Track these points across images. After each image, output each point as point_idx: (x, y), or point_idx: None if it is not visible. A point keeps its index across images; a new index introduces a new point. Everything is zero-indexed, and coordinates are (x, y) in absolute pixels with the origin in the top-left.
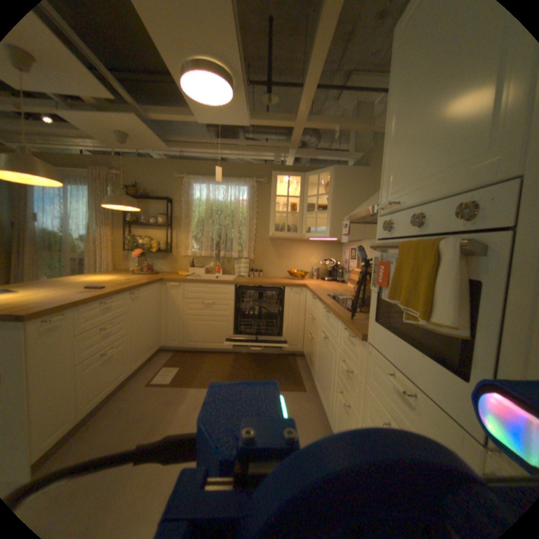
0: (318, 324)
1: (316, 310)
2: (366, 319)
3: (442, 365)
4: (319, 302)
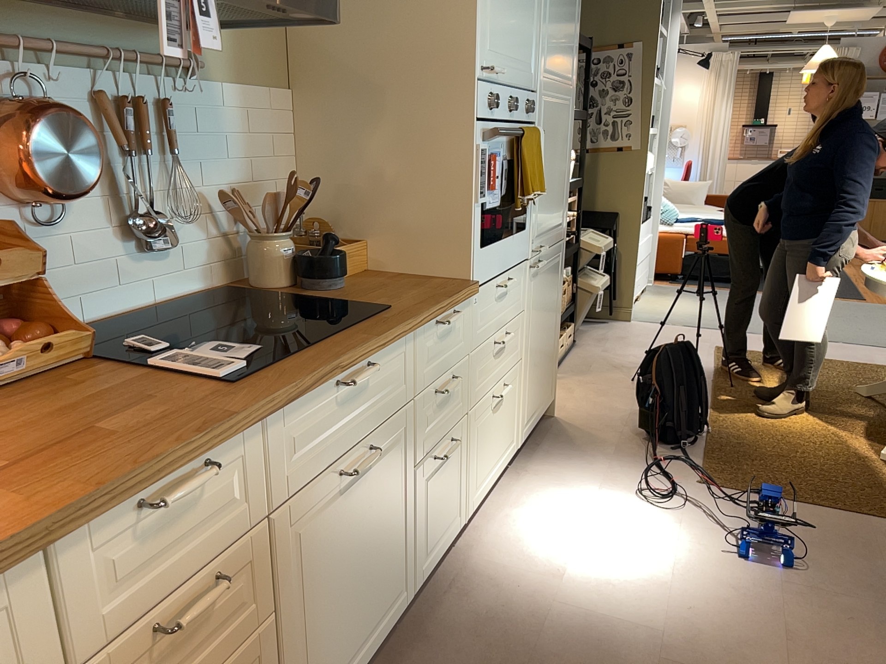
0: (282, 515)
1: (233, 504)
2: (396, 295)
3: (514, 233)
4: (277, 418)
